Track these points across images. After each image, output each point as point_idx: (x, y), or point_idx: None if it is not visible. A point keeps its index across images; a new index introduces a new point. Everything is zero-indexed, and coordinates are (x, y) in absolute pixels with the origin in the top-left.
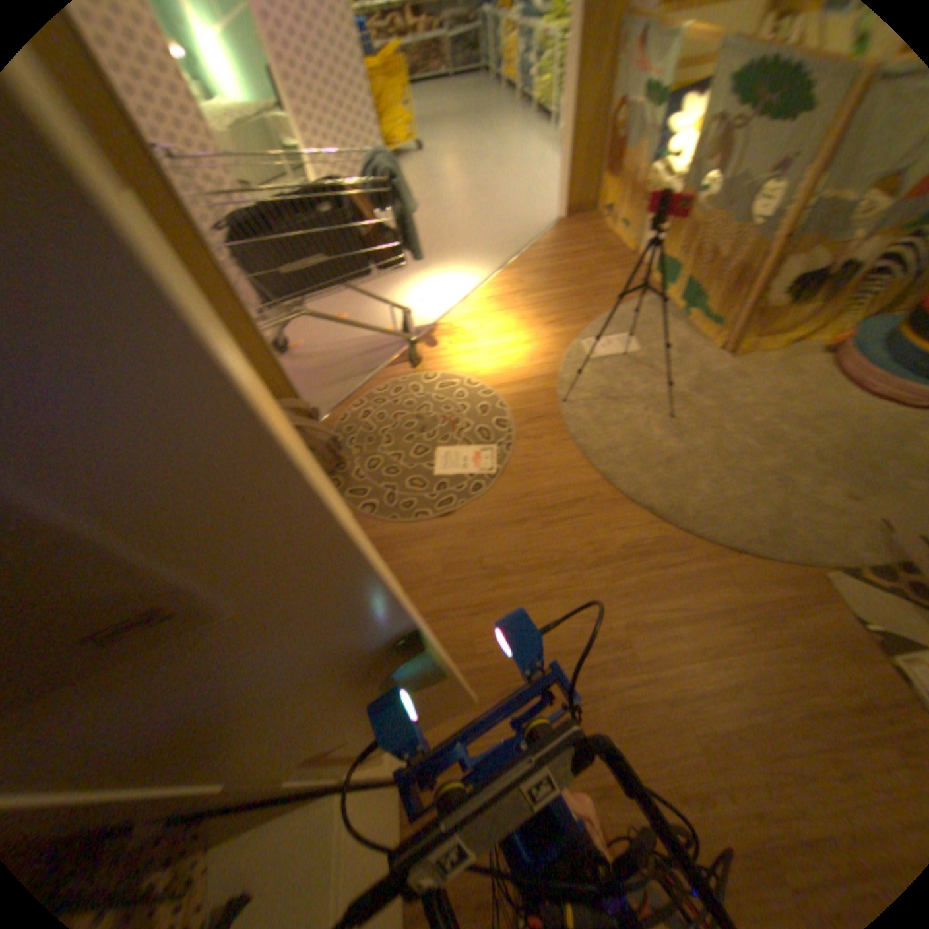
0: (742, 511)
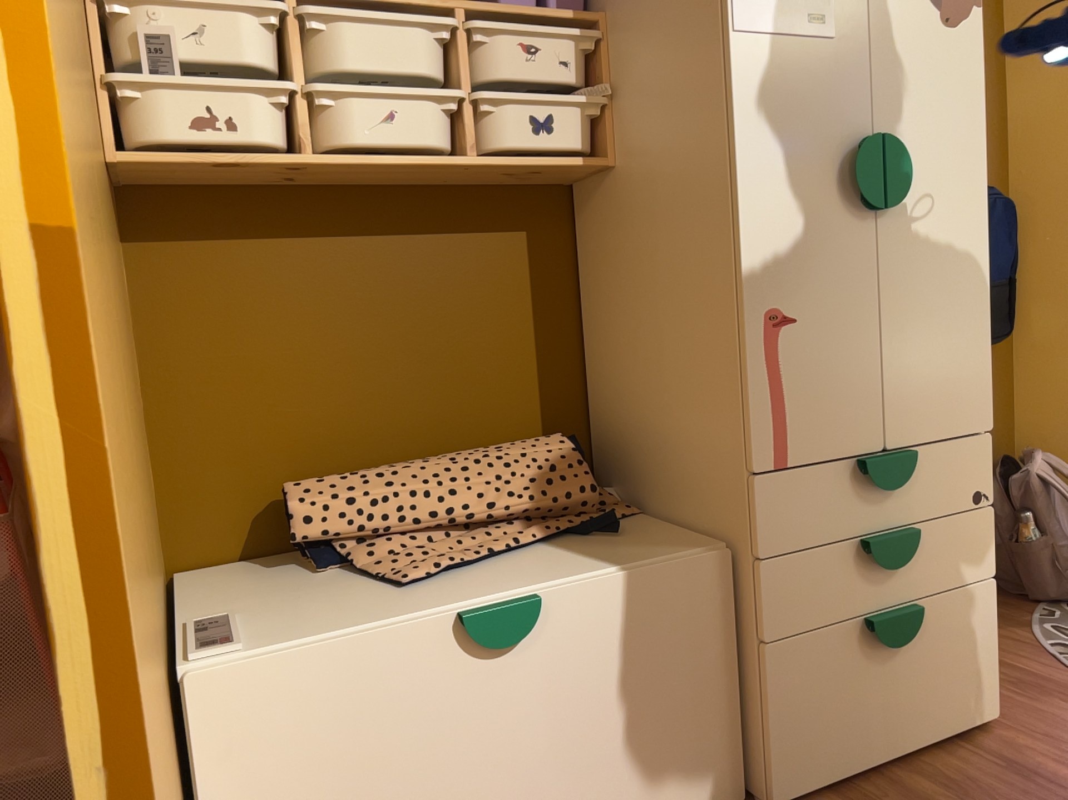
0: None
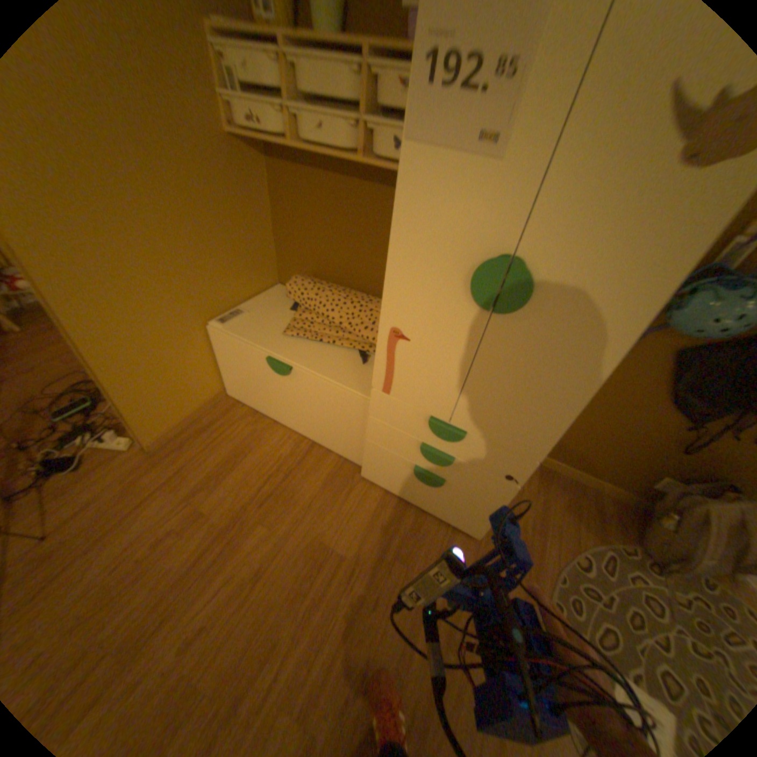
0: None
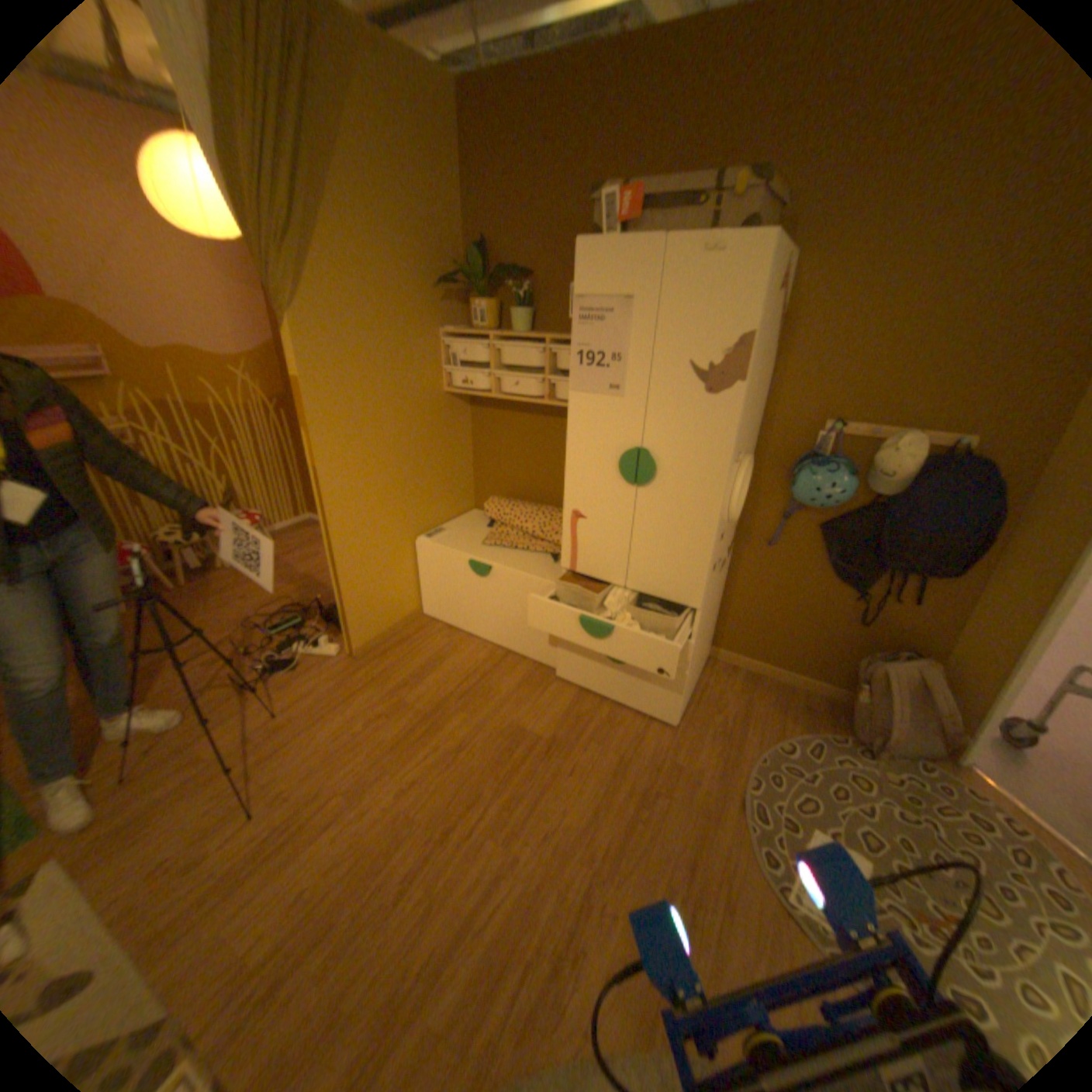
0: None
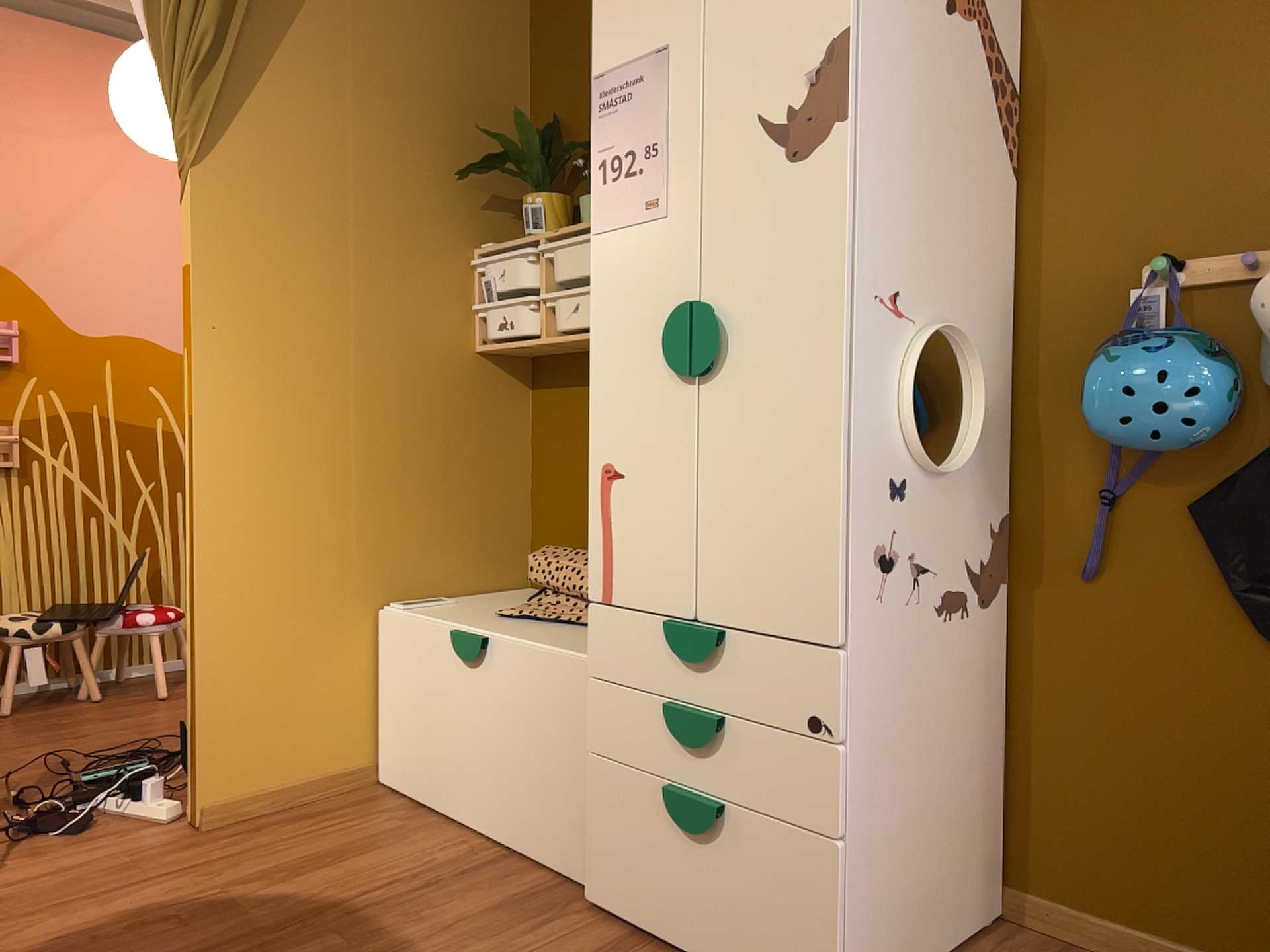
0: None
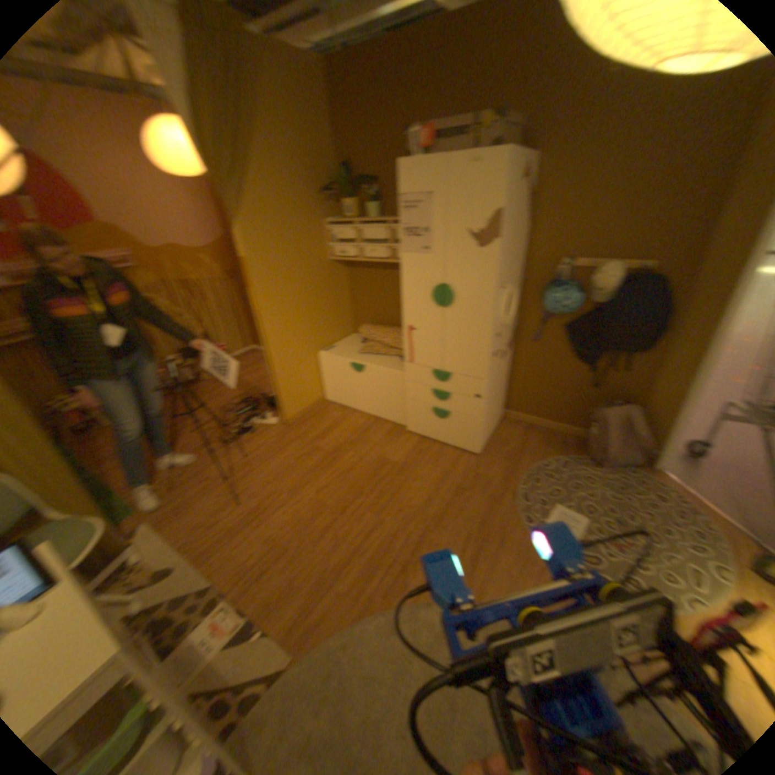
0: (369, 673)
